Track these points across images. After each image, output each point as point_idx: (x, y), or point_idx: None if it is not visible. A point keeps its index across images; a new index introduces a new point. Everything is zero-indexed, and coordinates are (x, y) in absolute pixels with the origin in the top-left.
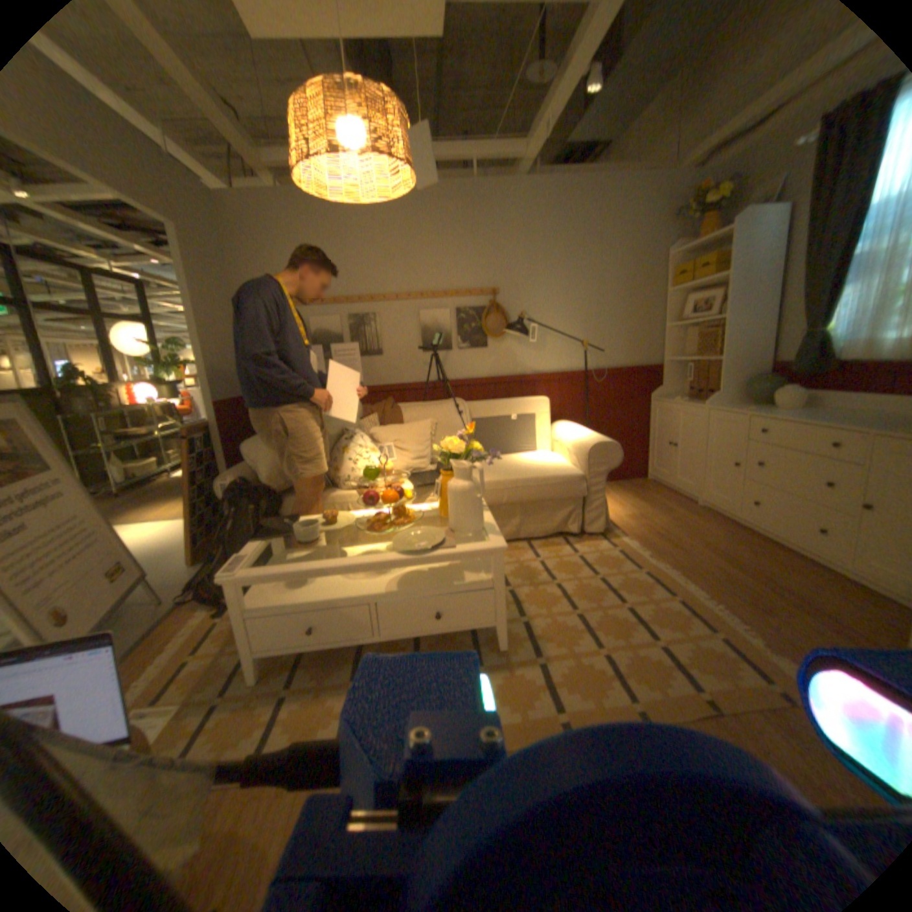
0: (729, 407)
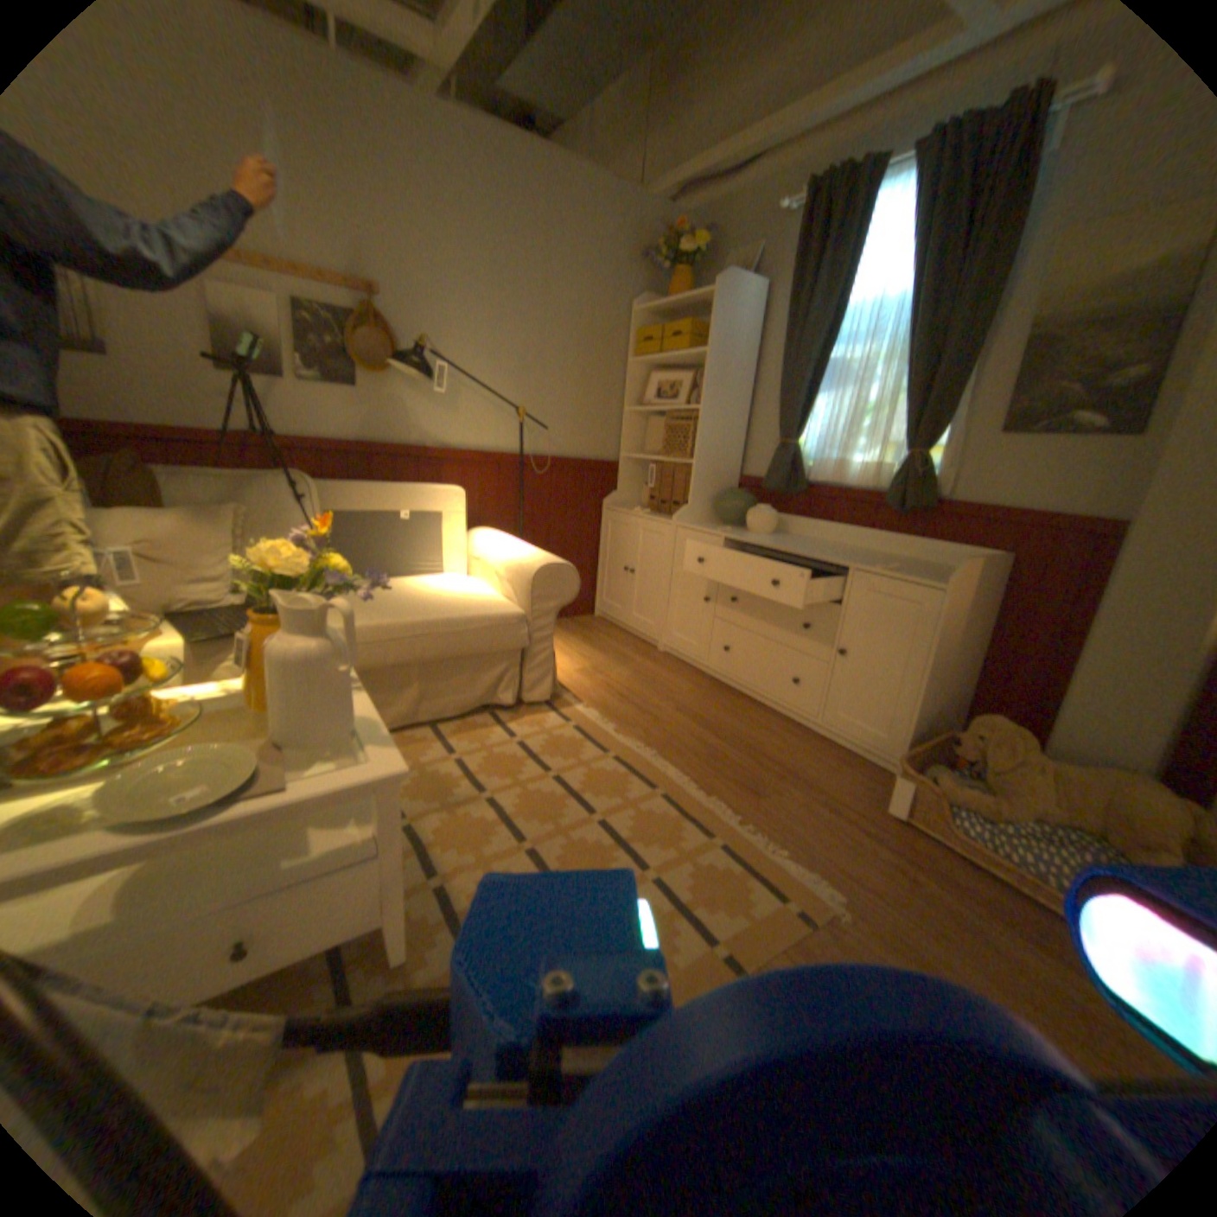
0: (698, 526)
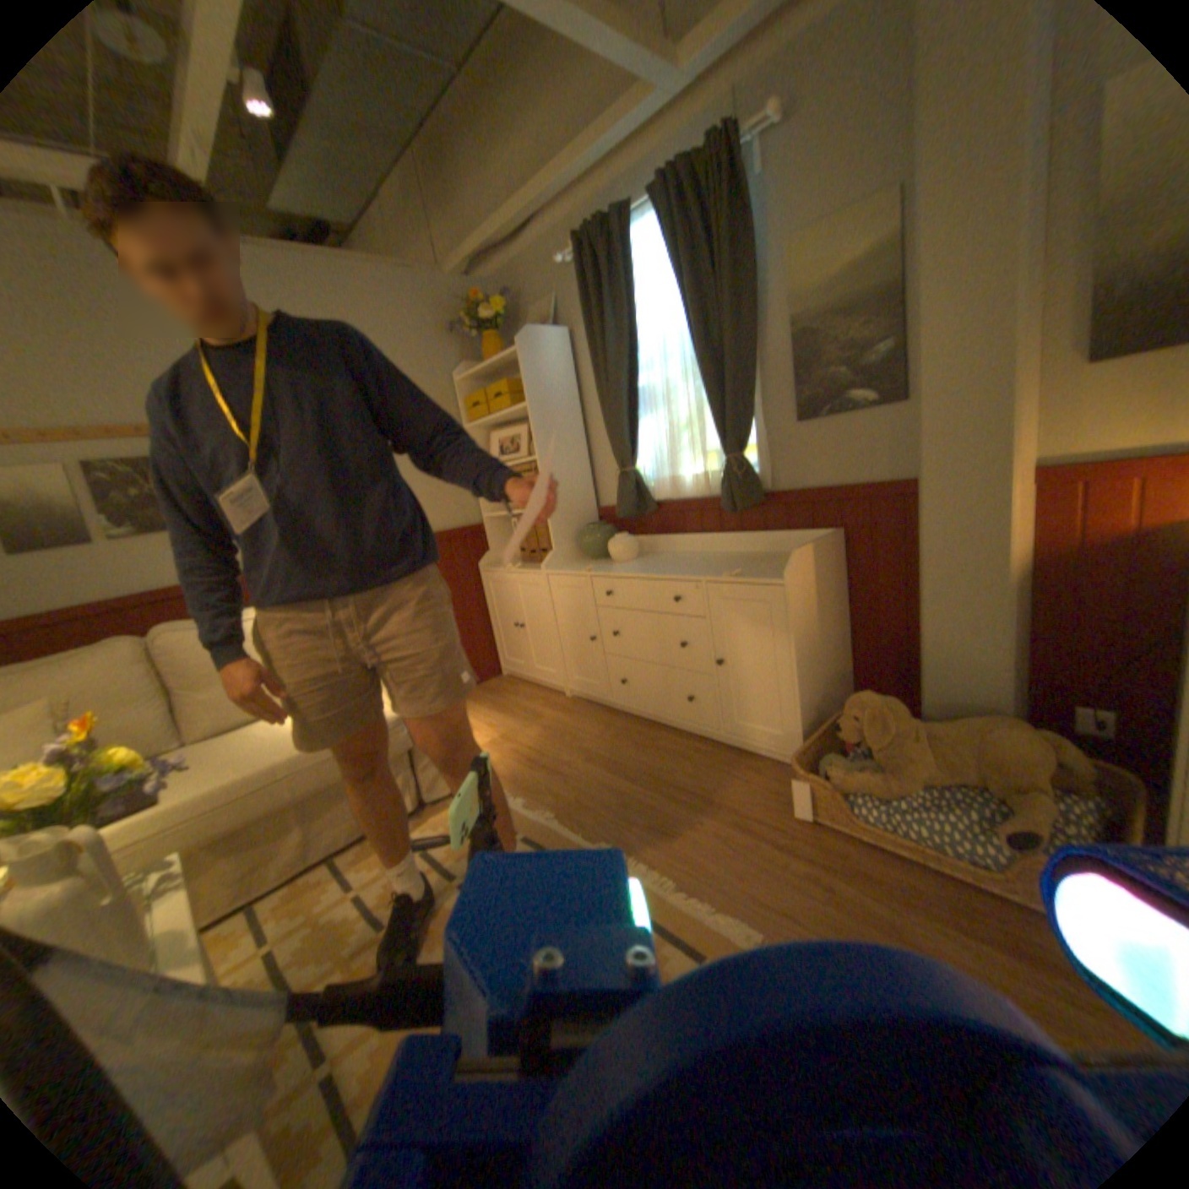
0: (567, 569)
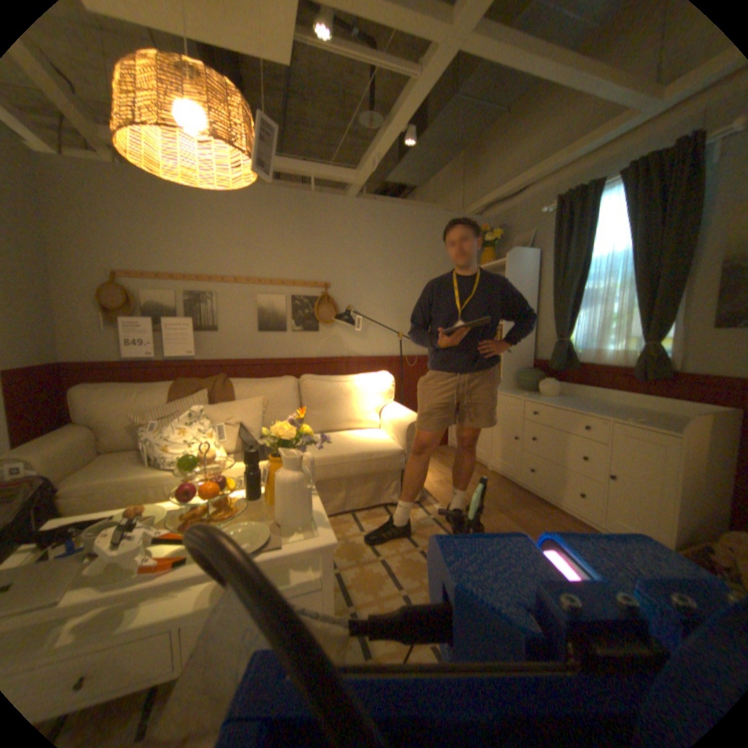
0: (508, 392)
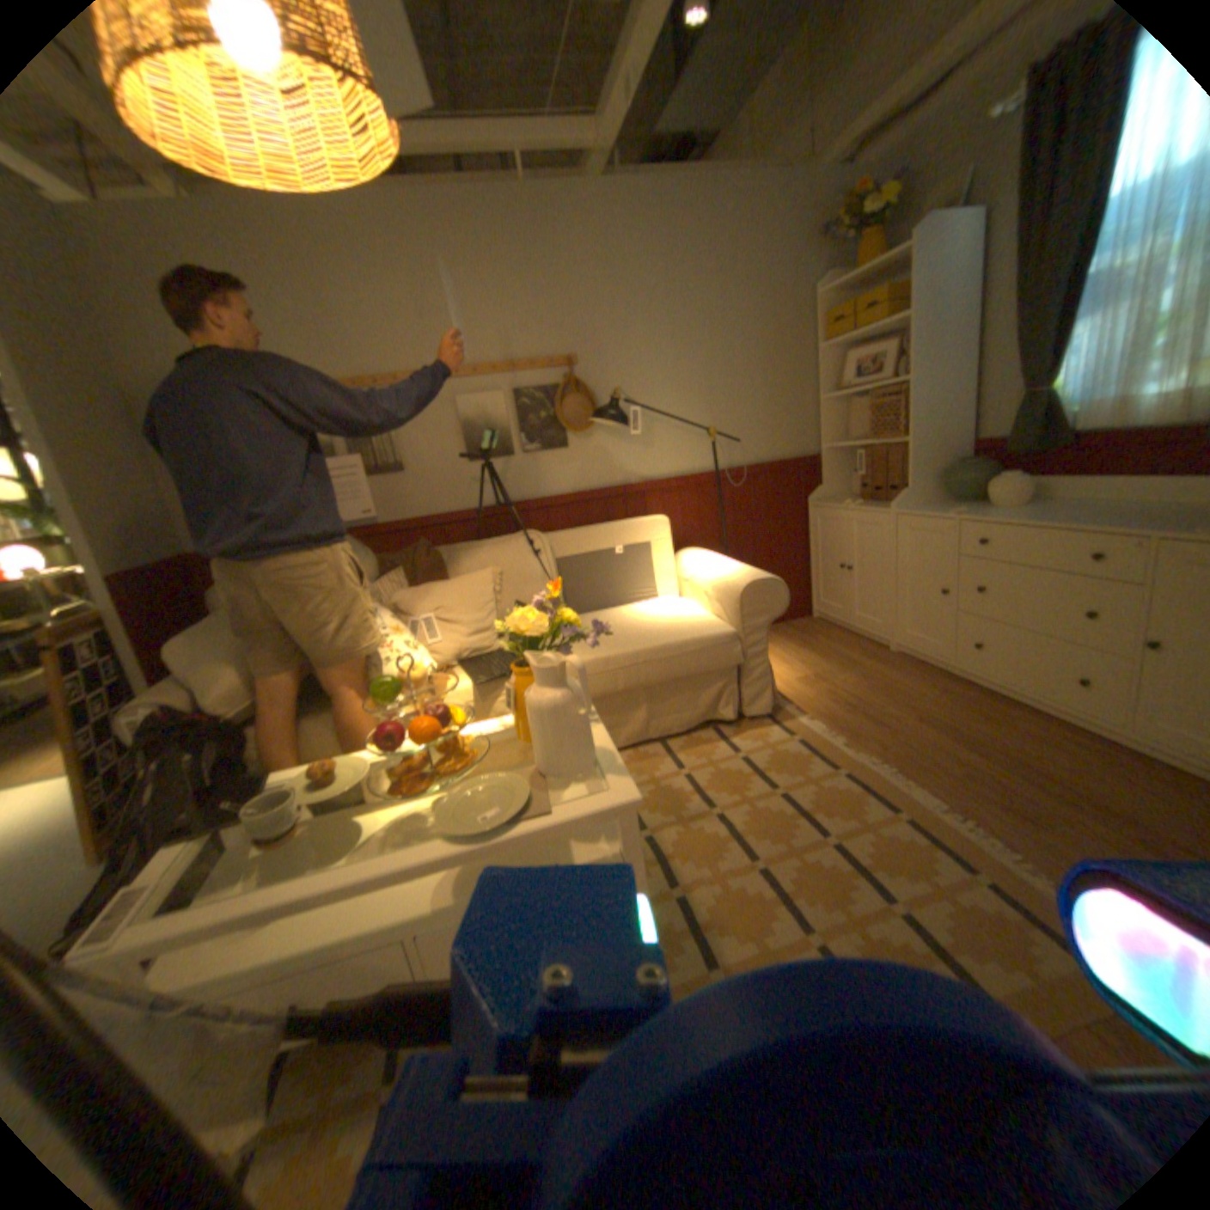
0: (925, 509)
